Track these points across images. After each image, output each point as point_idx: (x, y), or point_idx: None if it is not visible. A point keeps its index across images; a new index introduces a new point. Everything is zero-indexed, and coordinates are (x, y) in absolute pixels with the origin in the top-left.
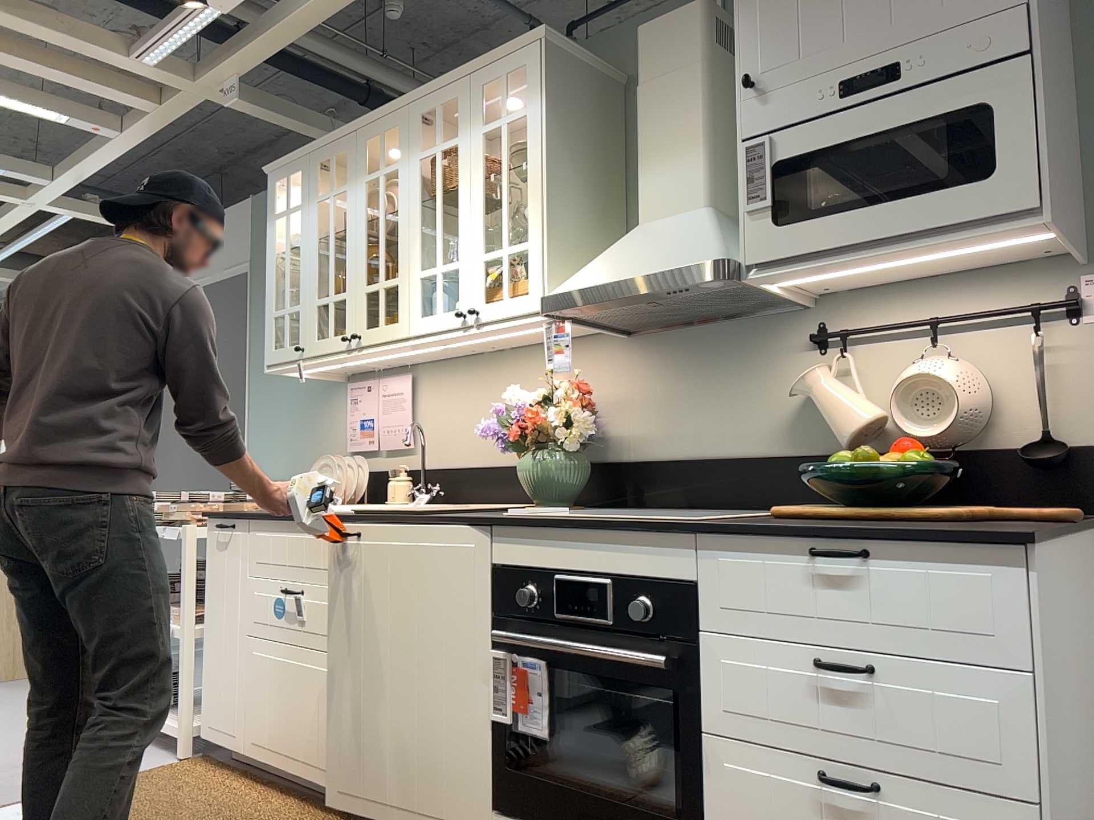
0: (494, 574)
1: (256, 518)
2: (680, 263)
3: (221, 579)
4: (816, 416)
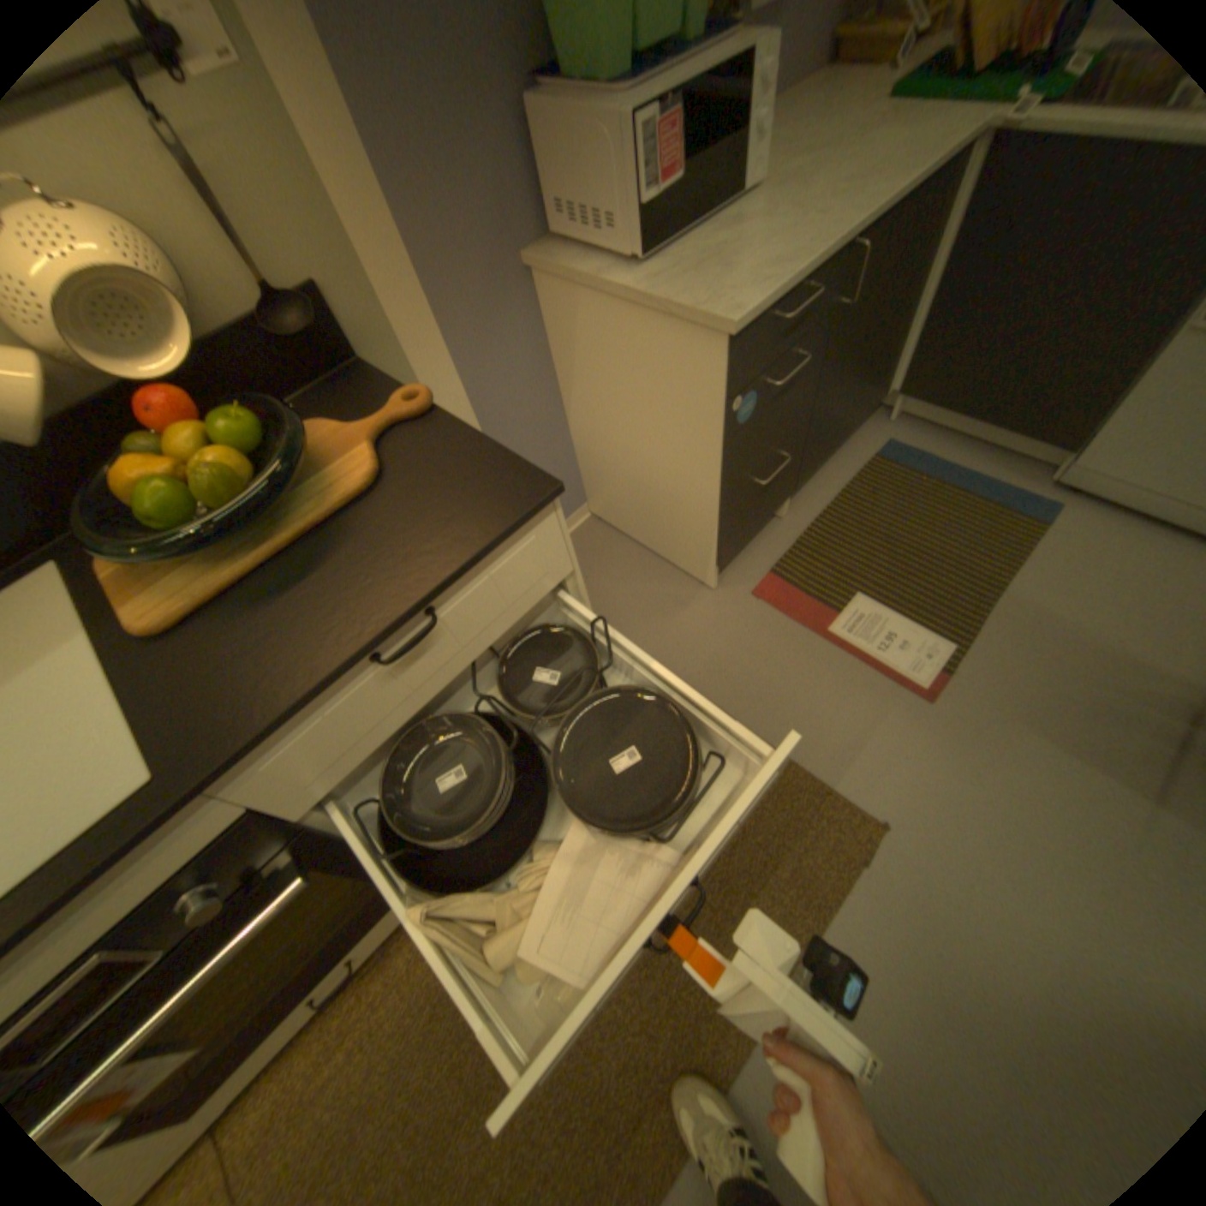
0: None
1: None
2: None
3: None
4: None
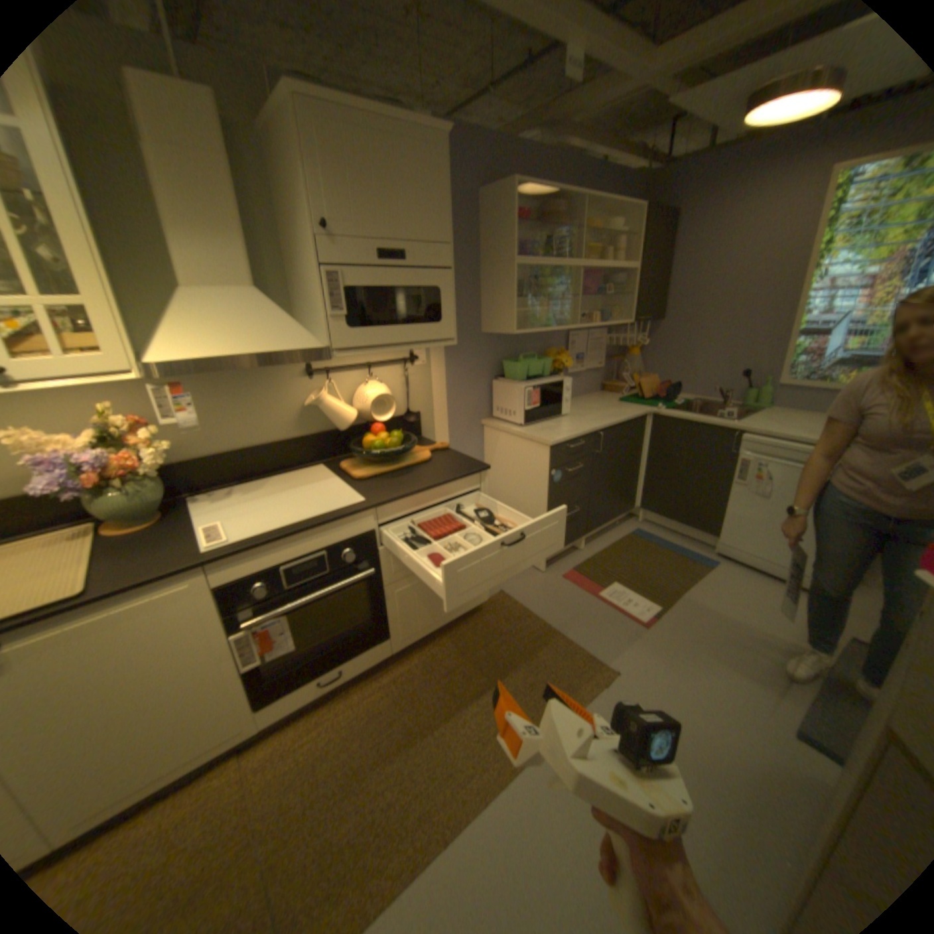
0: (214, 592)
1: None
2: (293, 345)
3: None
4: (312, 413)
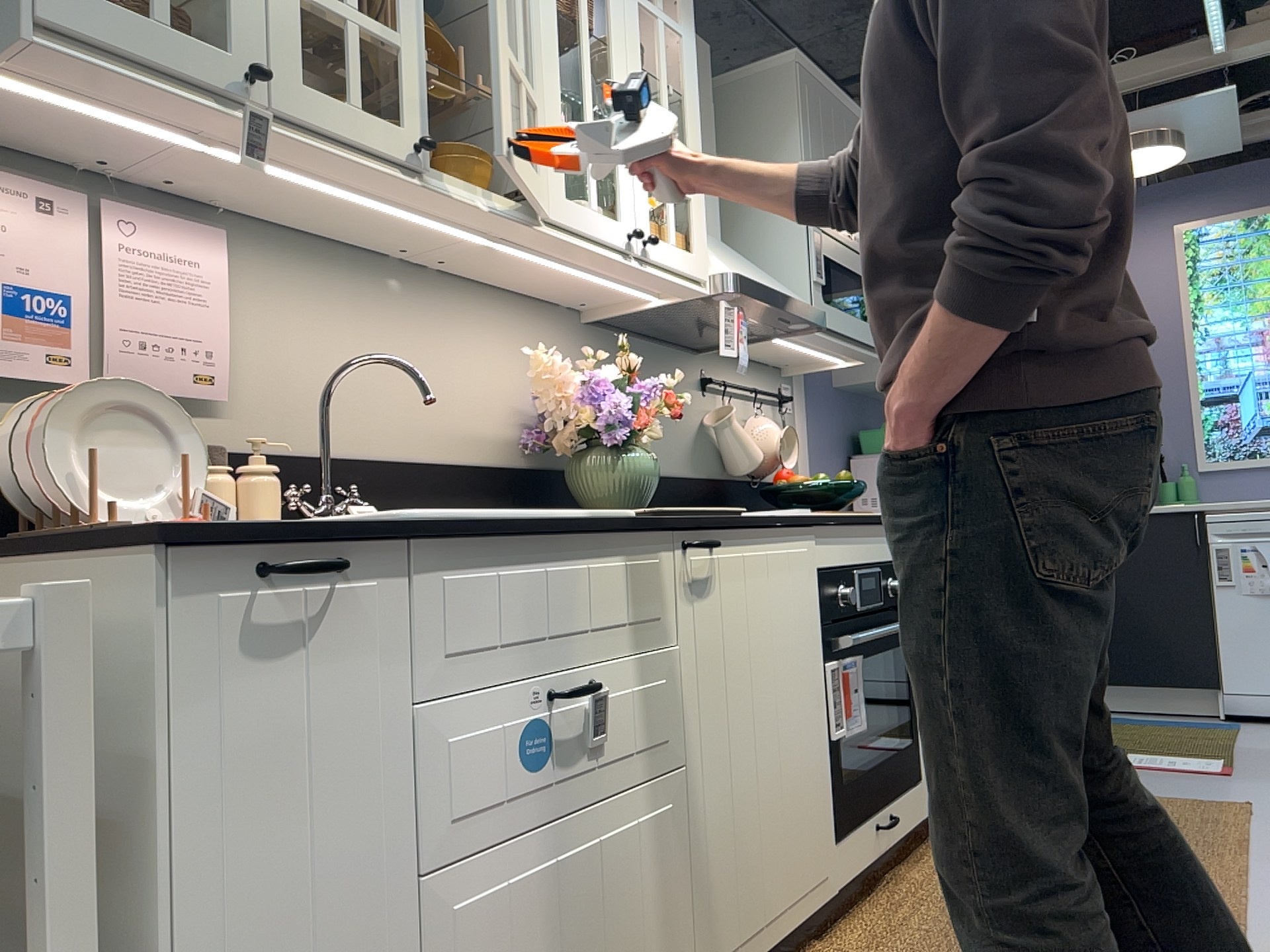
0: (815, 579)
1: (451, 534)
2: (803, 301)
3: (277, 757)
4: (706, 446)
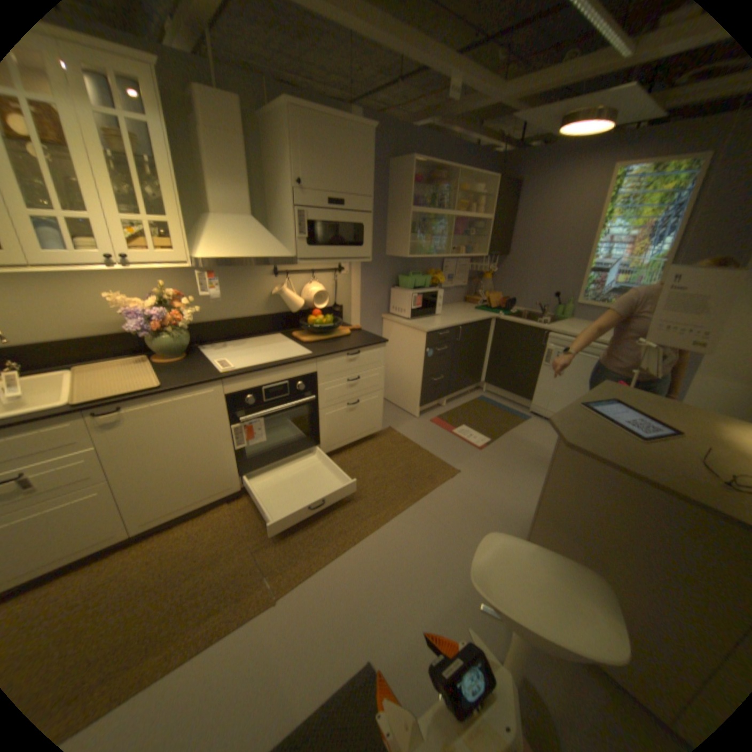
0: (225, 397)
1: None
2: (276, 254)
3: None
4: (275, 300)
